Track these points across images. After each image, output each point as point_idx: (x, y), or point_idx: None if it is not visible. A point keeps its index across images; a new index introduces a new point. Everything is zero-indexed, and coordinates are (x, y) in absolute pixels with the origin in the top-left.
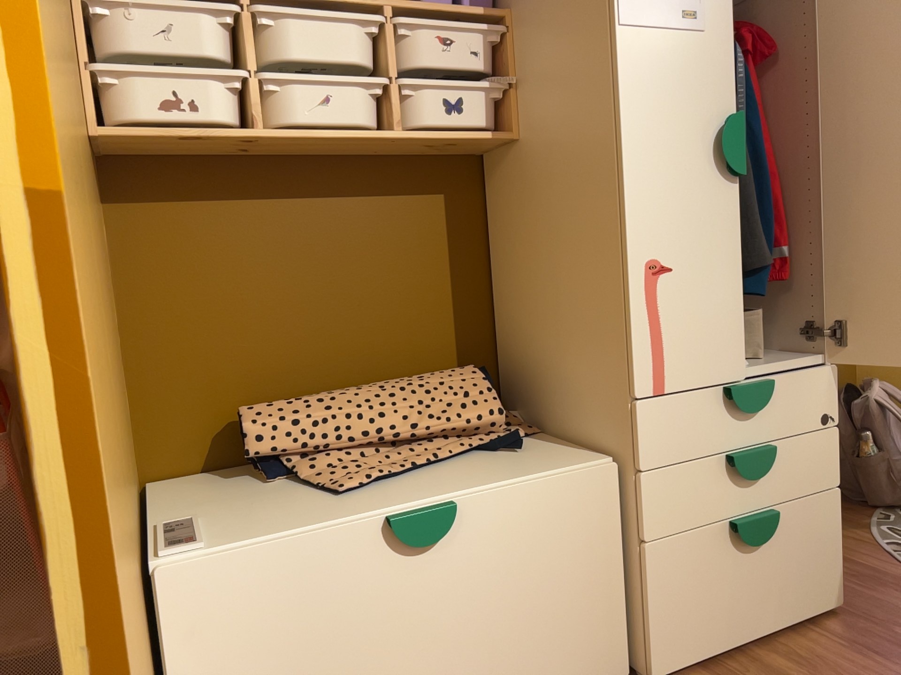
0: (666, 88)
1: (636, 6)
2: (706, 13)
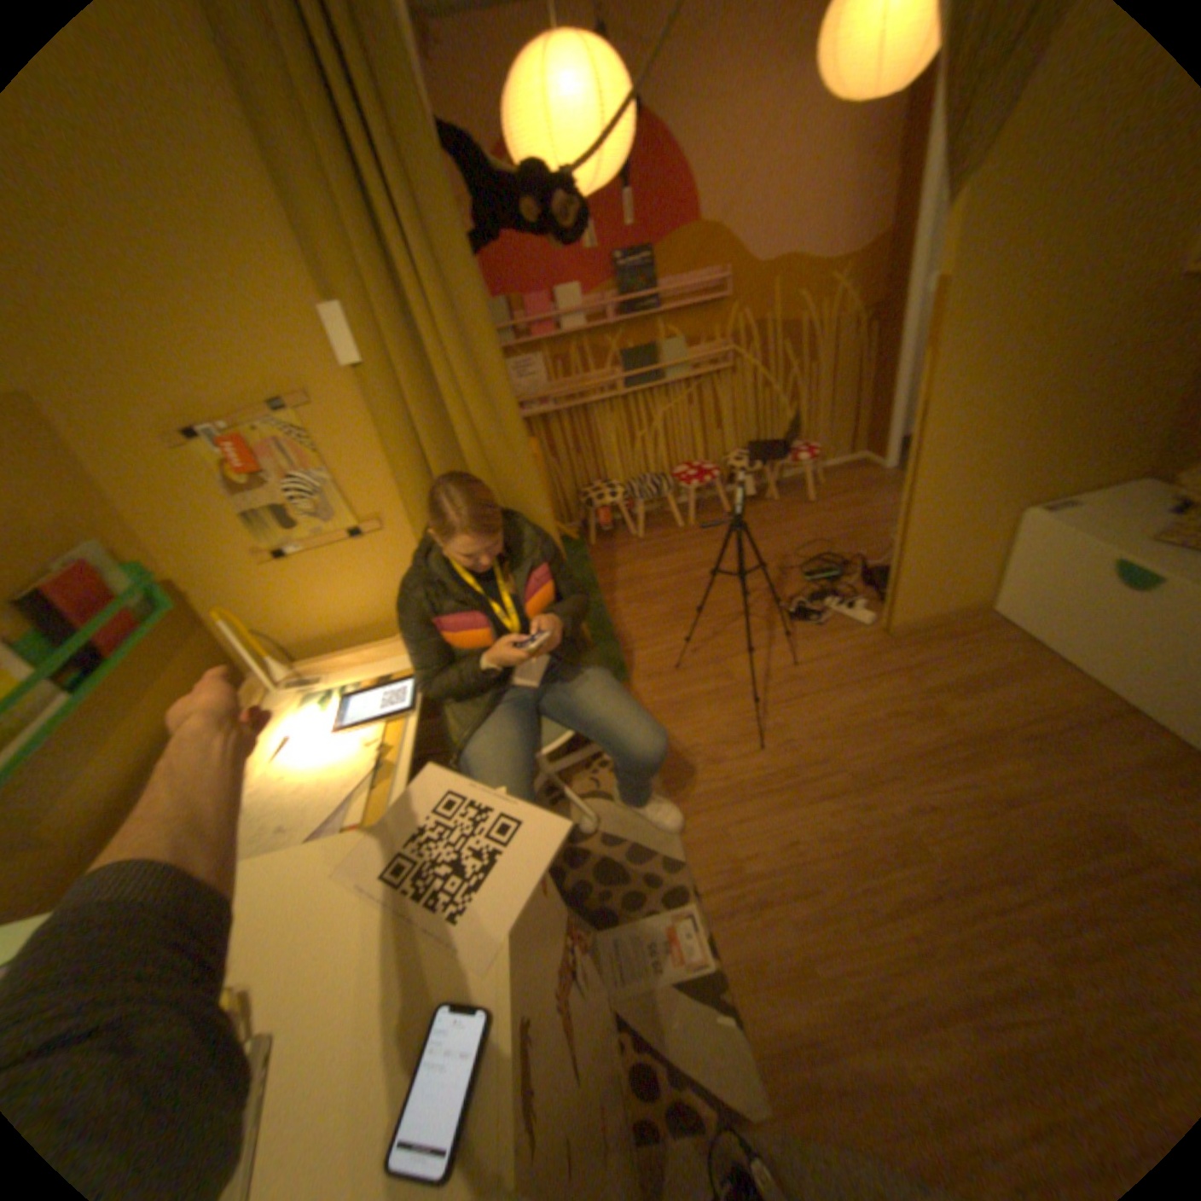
0: None
1: None
2: None
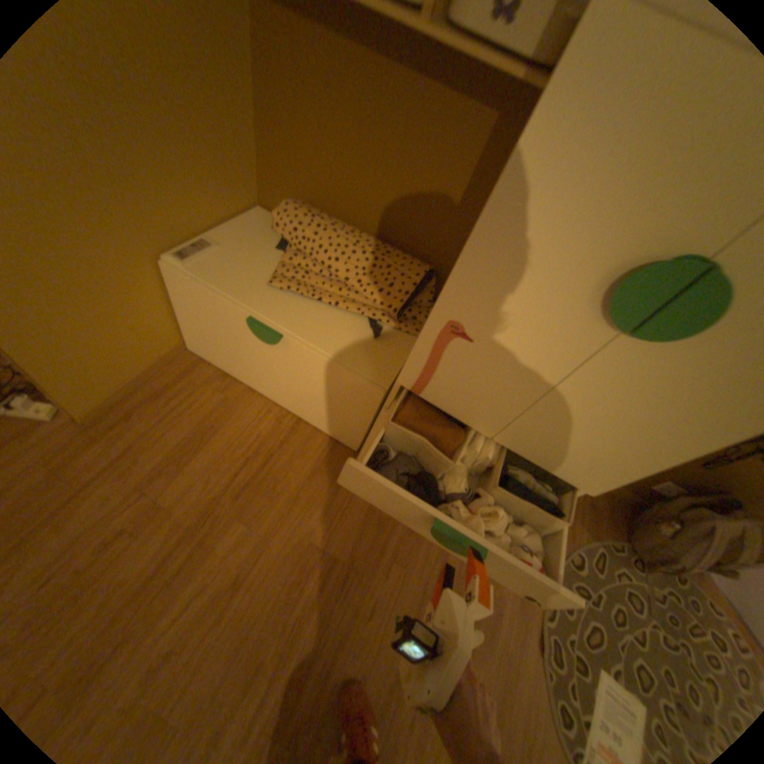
0: (614, 156)
1: None
2: None
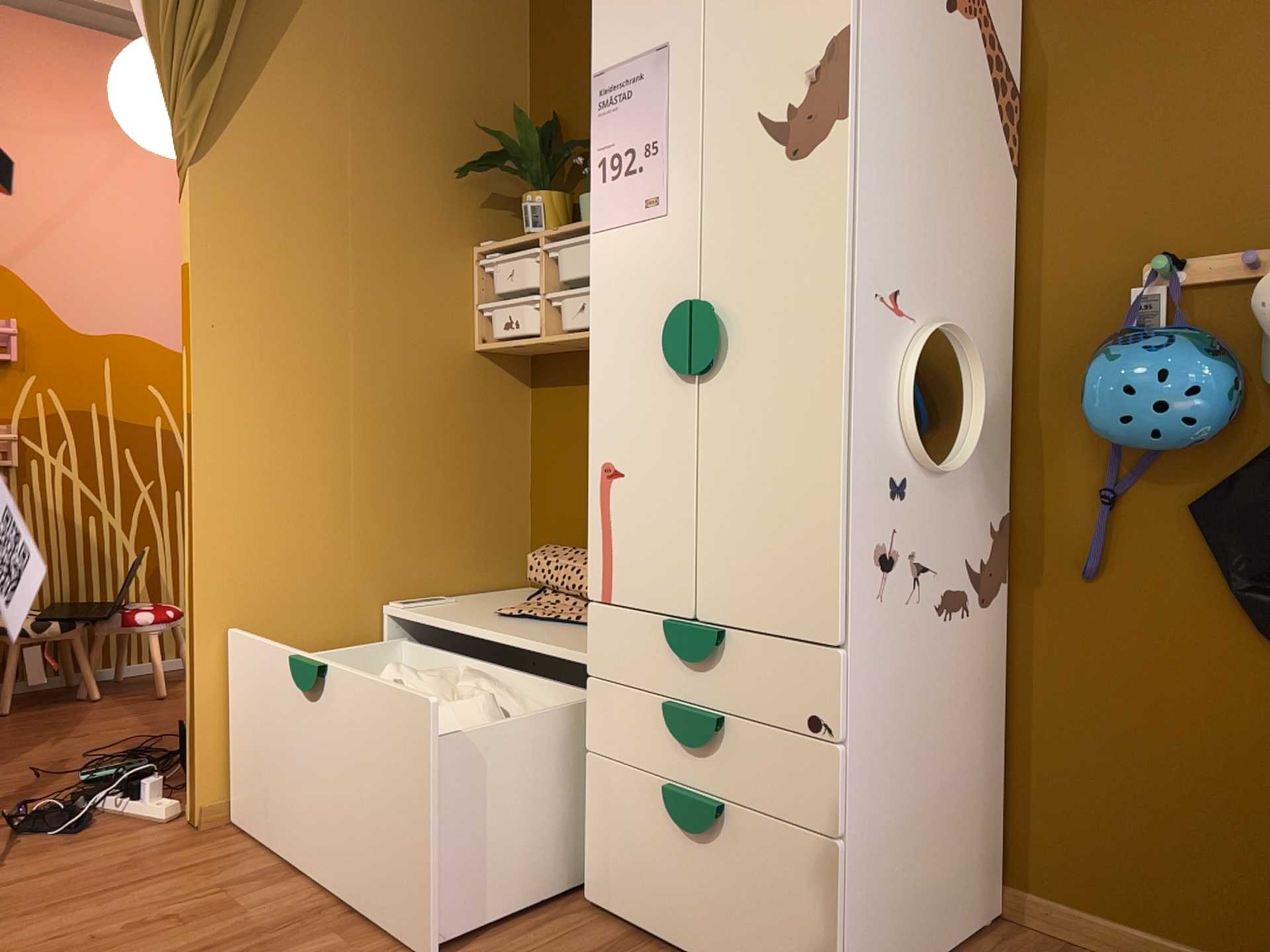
0: (628, 284)
1: (605, 210)
2: (670, 192)
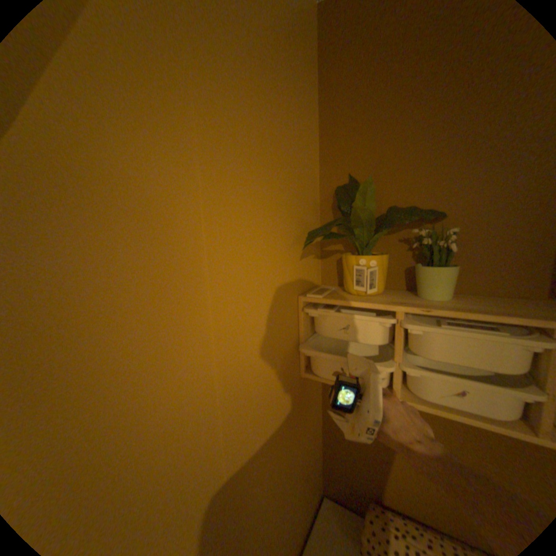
0: None
1: None
2: None
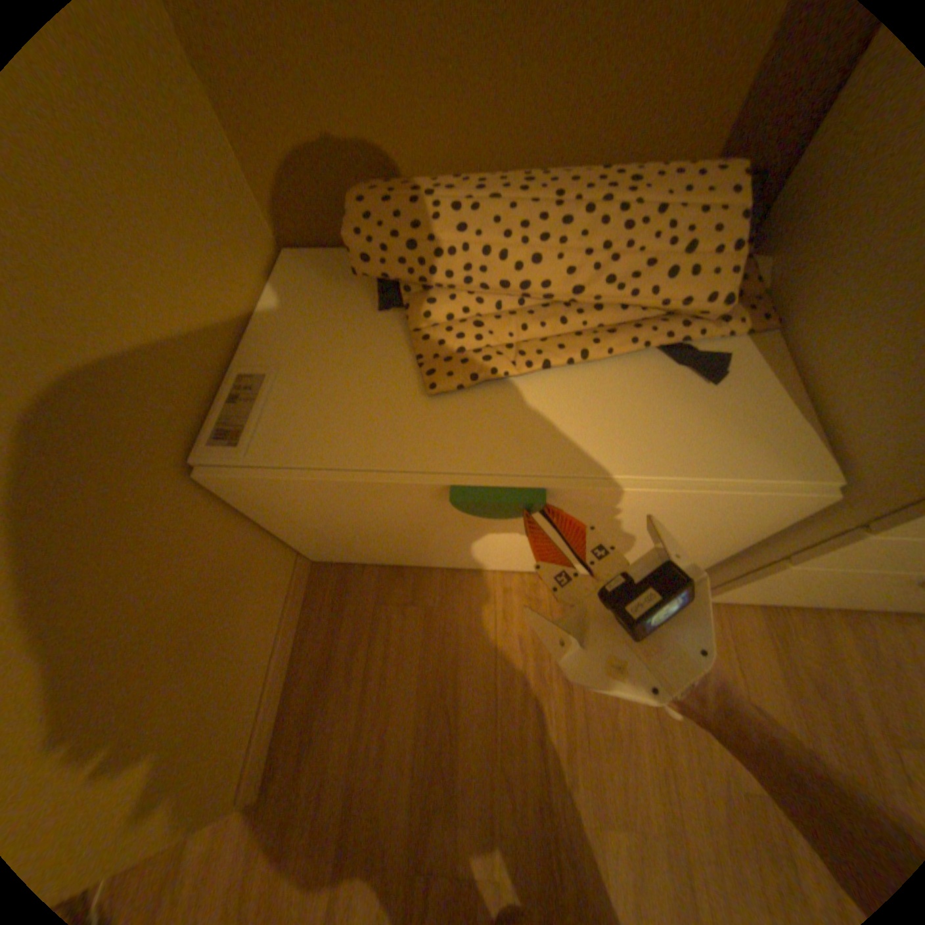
0: None
1: None
2: None
